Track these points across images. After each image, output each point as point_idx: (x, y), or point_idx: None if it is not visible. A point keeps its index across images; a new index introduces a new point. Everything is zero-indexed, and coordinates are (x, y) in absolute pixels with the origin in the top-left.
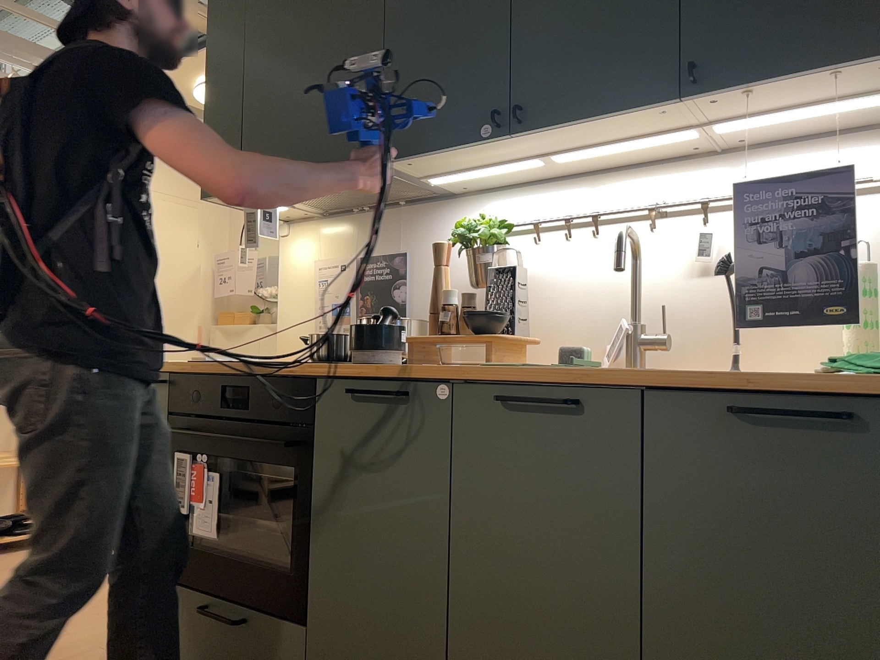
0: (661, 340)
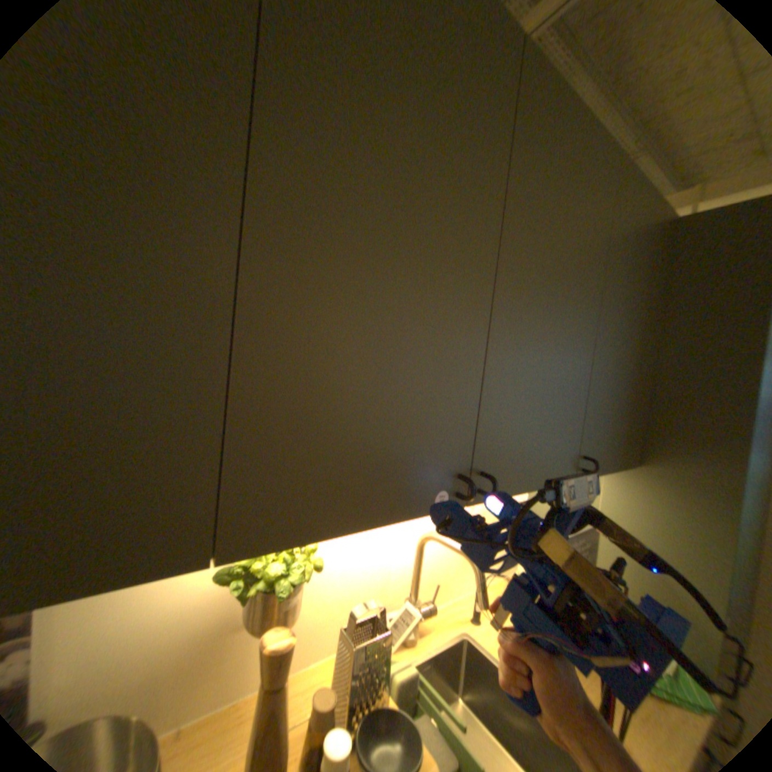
0: (434, 613)
